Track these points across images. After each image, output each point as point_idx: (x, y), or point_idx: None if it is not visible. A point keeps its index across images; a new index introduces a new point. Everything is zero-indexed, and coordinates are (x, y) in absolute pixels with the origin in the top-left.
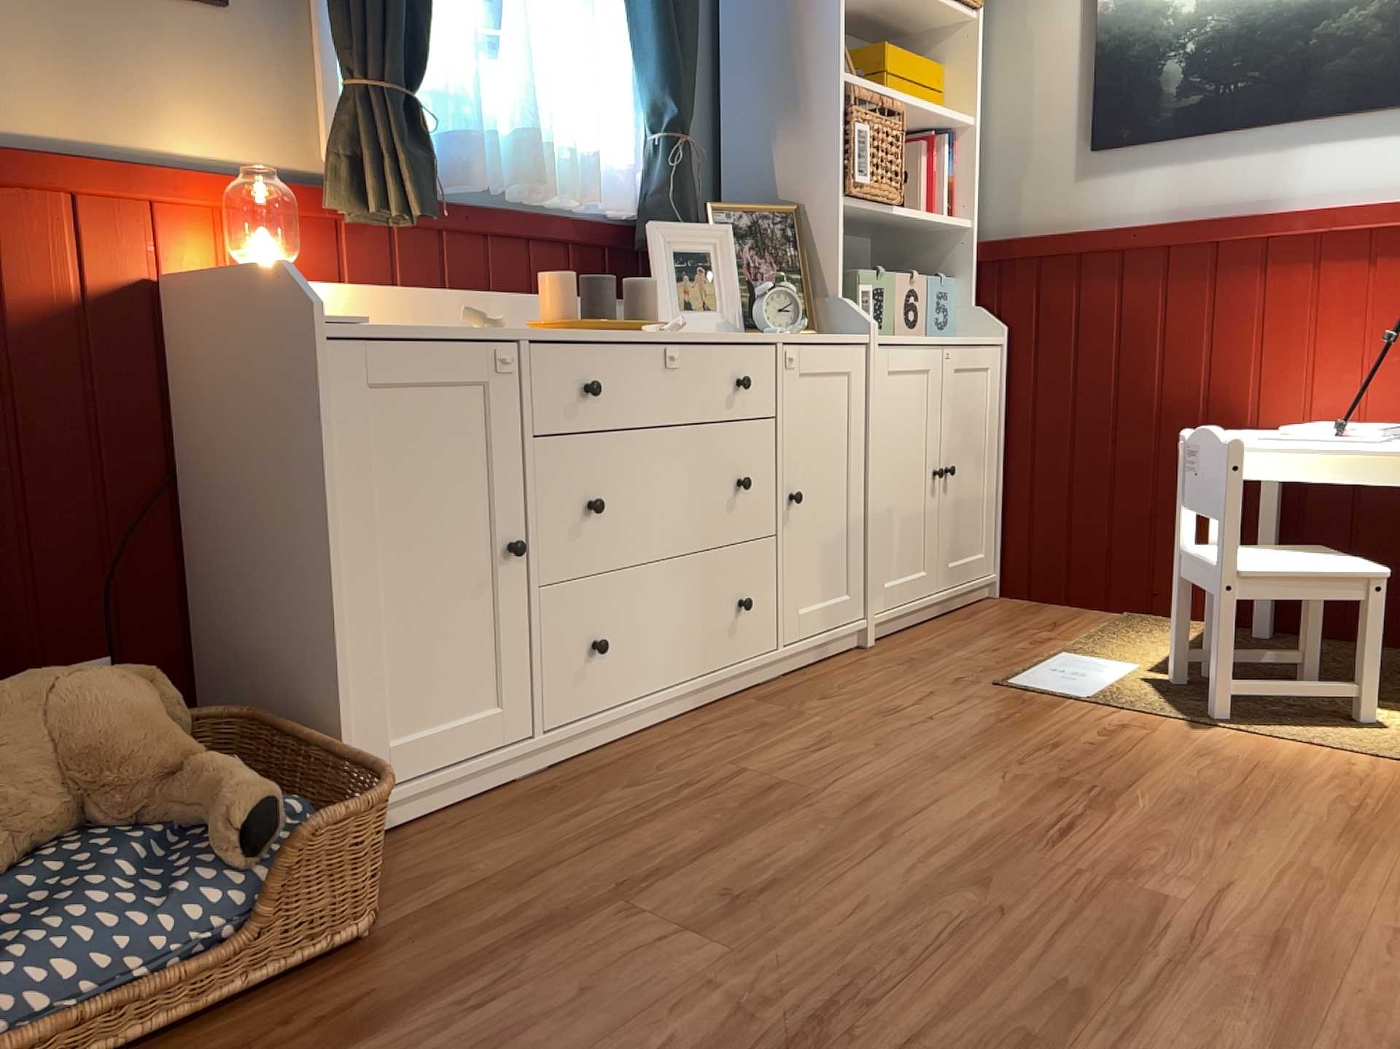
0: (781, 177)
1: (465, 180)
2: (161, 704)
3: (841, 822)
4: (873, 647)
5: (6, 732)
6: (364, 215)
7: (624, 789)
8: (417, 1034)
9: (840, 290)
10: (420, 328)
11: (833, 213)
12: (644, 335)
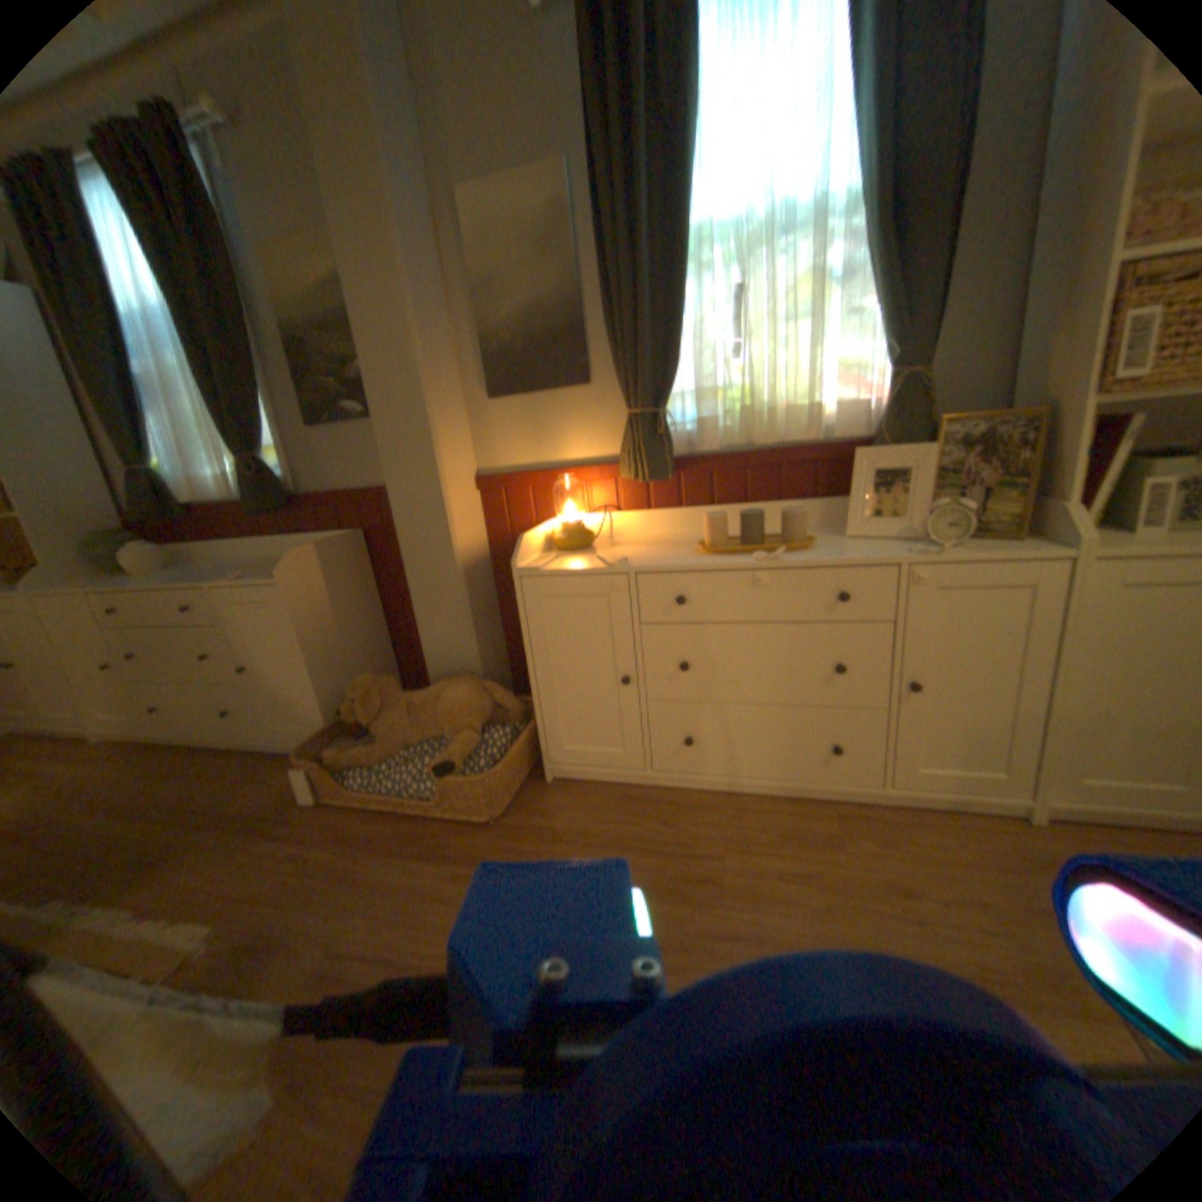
0: (1052, 374)
1: (703, 446)
2: (484, 702)
3: (689, 935)
4: (1041, 827)
5: (432, 699)
6: (638, 479)
7: (662, 824)
8: (437, 872)
9: (1086, 493)
10: (585, 564)
11: (1082, 415)
12: (741, 563)
